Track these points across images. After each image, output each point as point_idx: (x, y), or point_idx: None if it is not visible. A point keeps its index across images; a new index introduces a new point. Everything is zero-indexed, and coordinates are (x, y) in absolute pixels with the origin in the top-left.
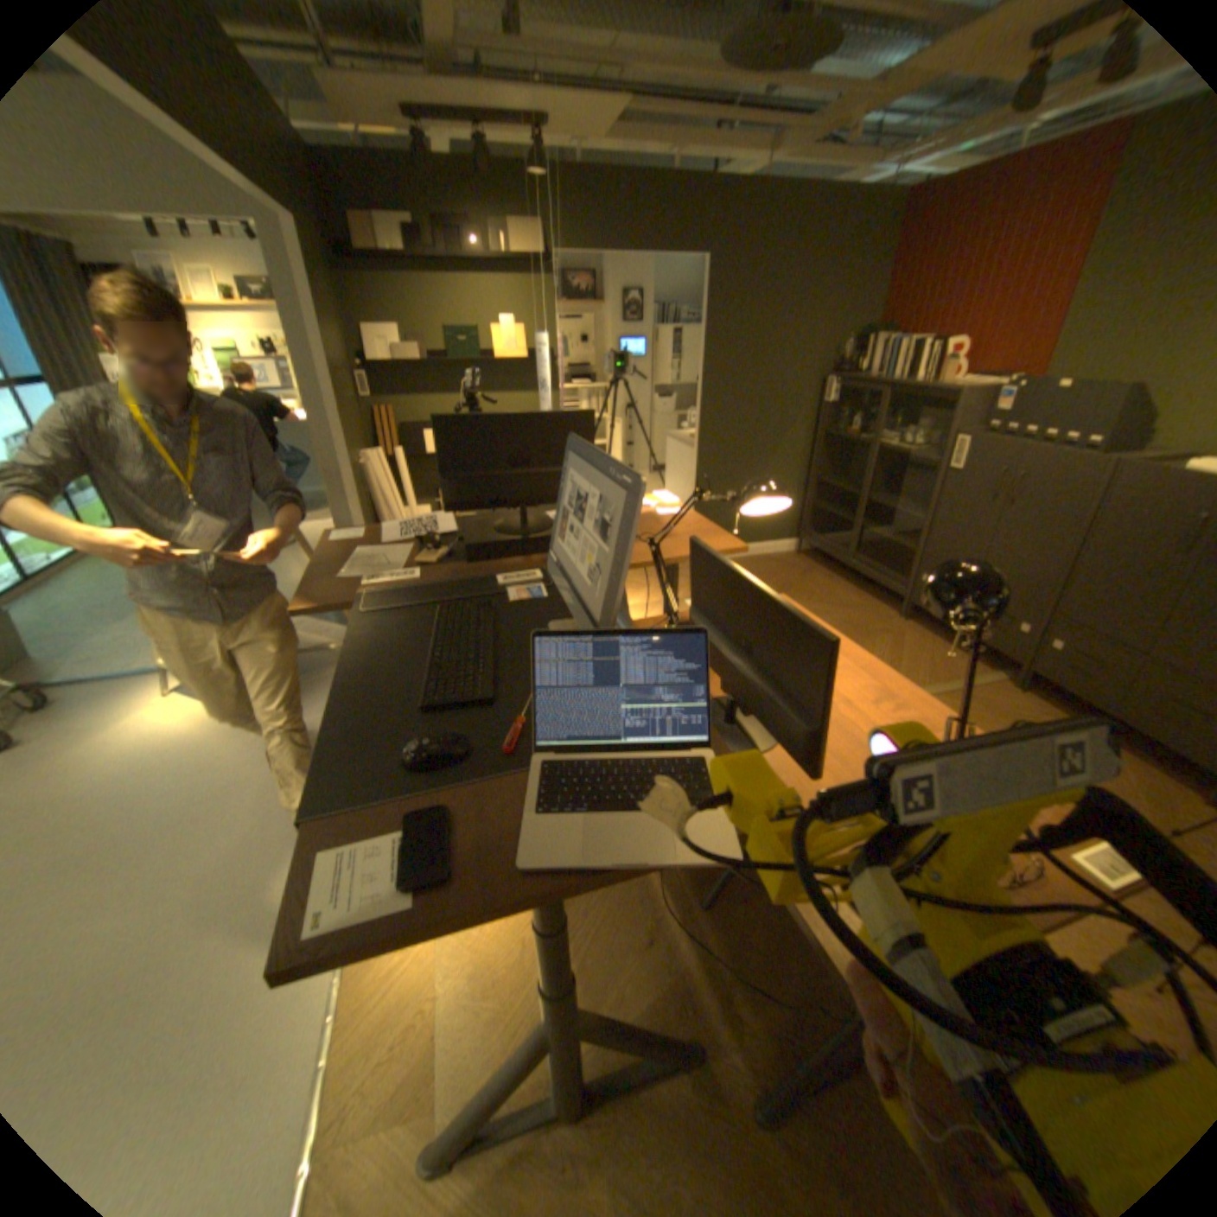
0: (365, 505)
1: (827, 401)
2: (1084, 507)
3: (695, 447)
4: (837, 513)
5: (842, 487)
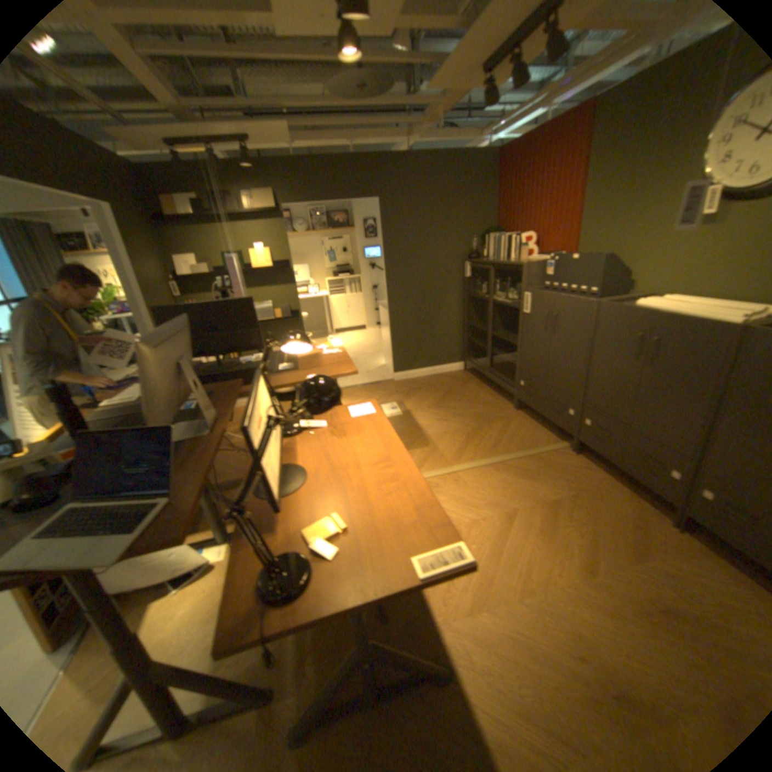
0: None
1: (466, 276)
2: (586, 332)
3: (387, 309)
4: (479, 344)
5: (479, 327)
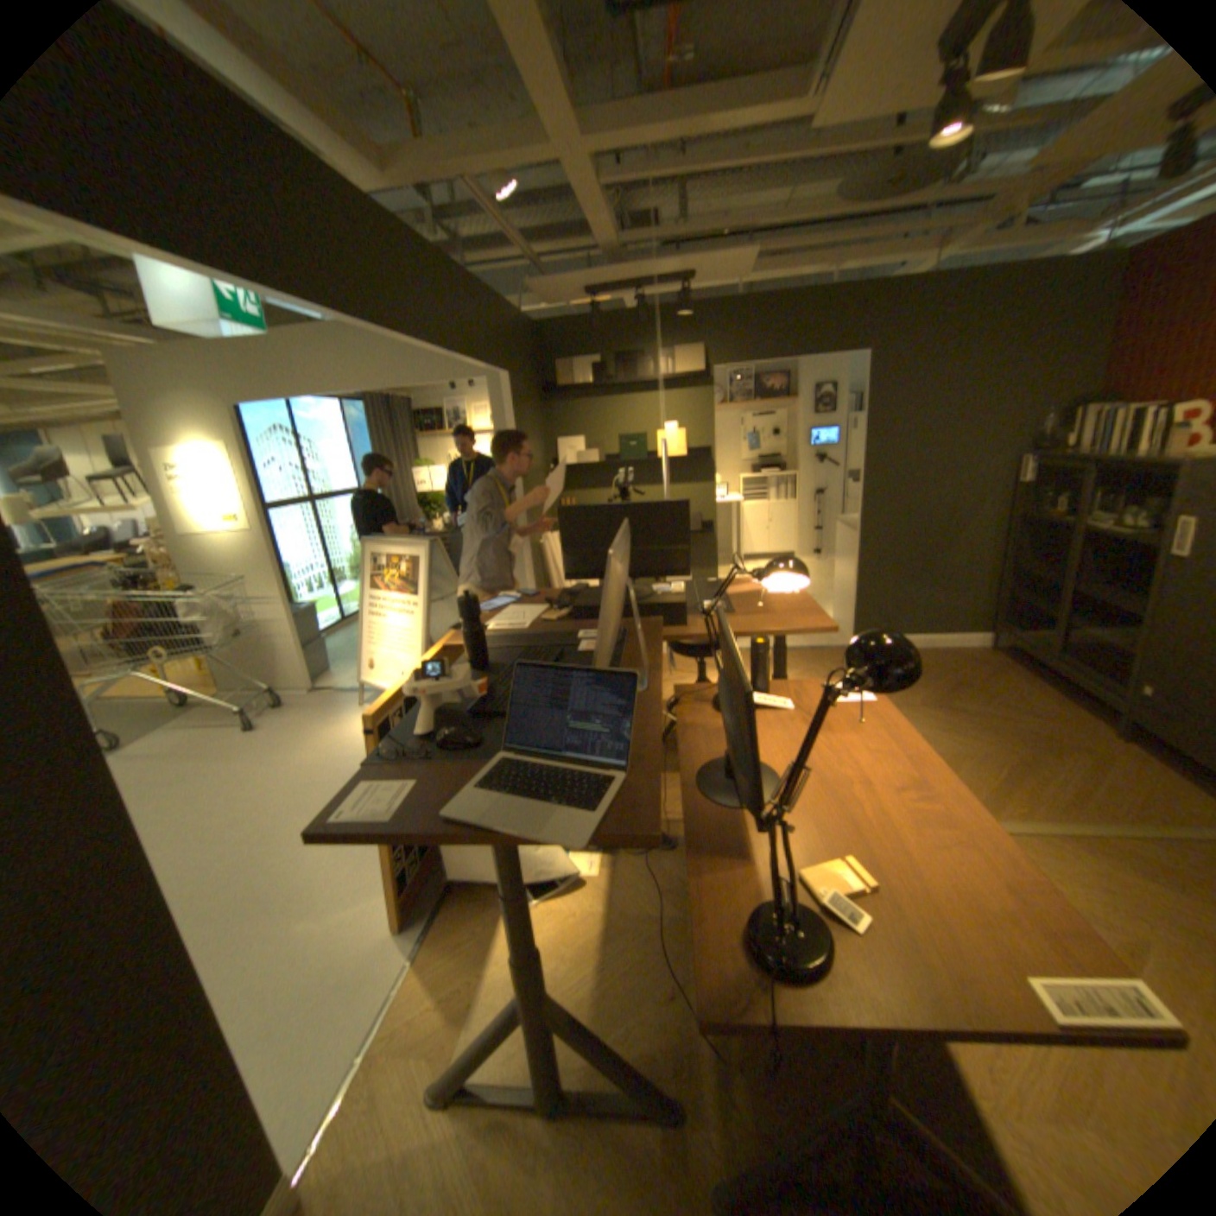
0: (538, 575)
1: (1023, 481)
2: None
3: (858, 530)
4: (1038, 605)
5: (1043, 575)
